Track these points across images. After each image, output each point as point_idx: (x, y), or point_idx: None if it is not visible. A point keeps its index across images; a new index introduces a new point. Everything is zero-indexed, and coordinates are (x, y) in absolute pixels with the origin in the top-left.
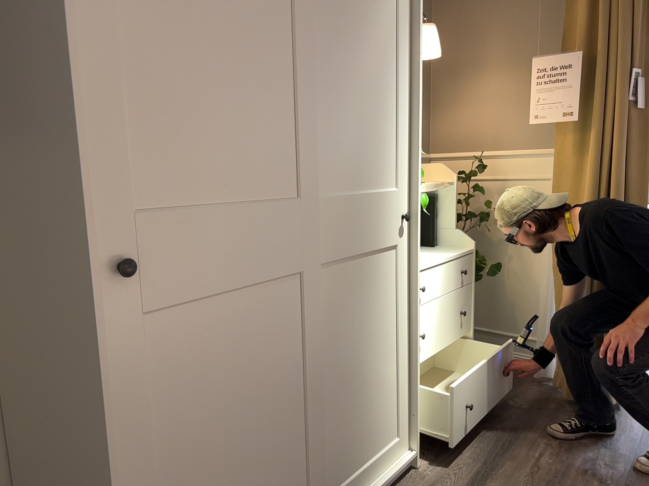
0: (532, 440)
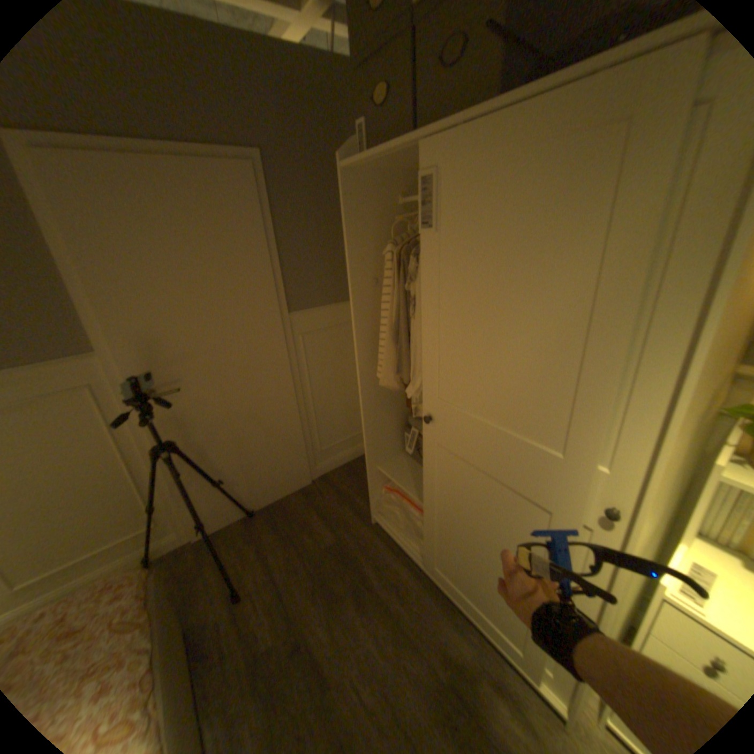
0: None
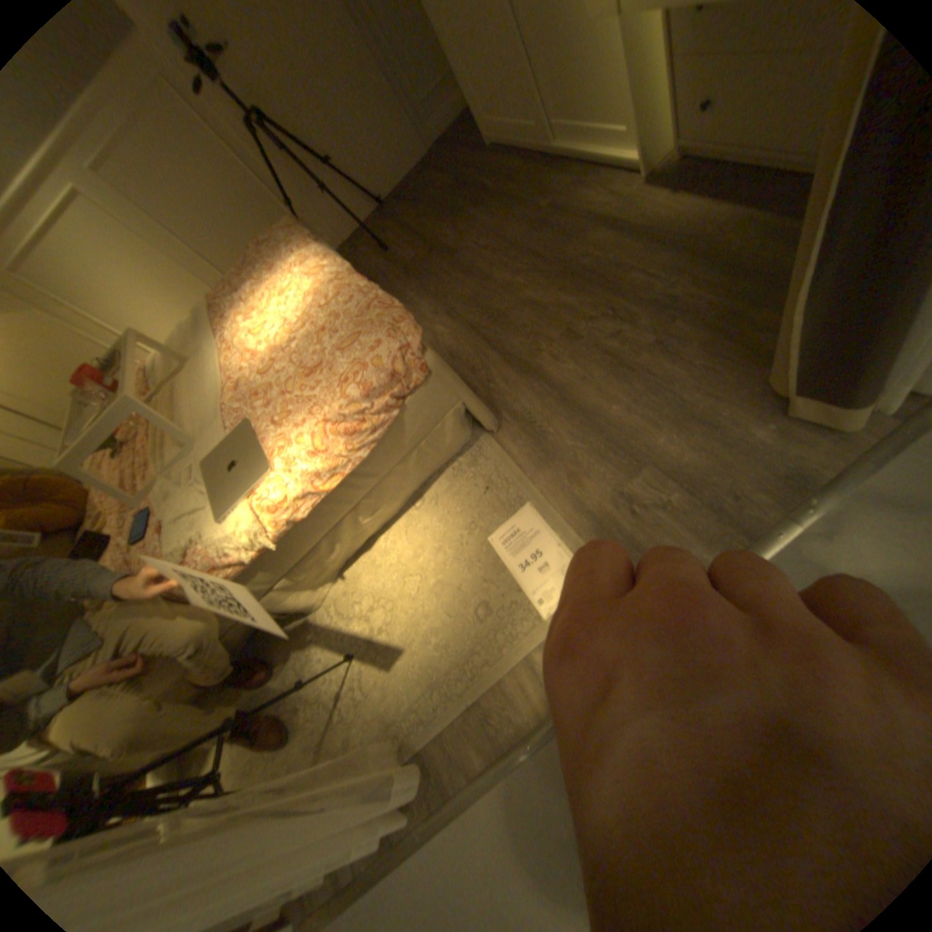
0: (690, 269)
